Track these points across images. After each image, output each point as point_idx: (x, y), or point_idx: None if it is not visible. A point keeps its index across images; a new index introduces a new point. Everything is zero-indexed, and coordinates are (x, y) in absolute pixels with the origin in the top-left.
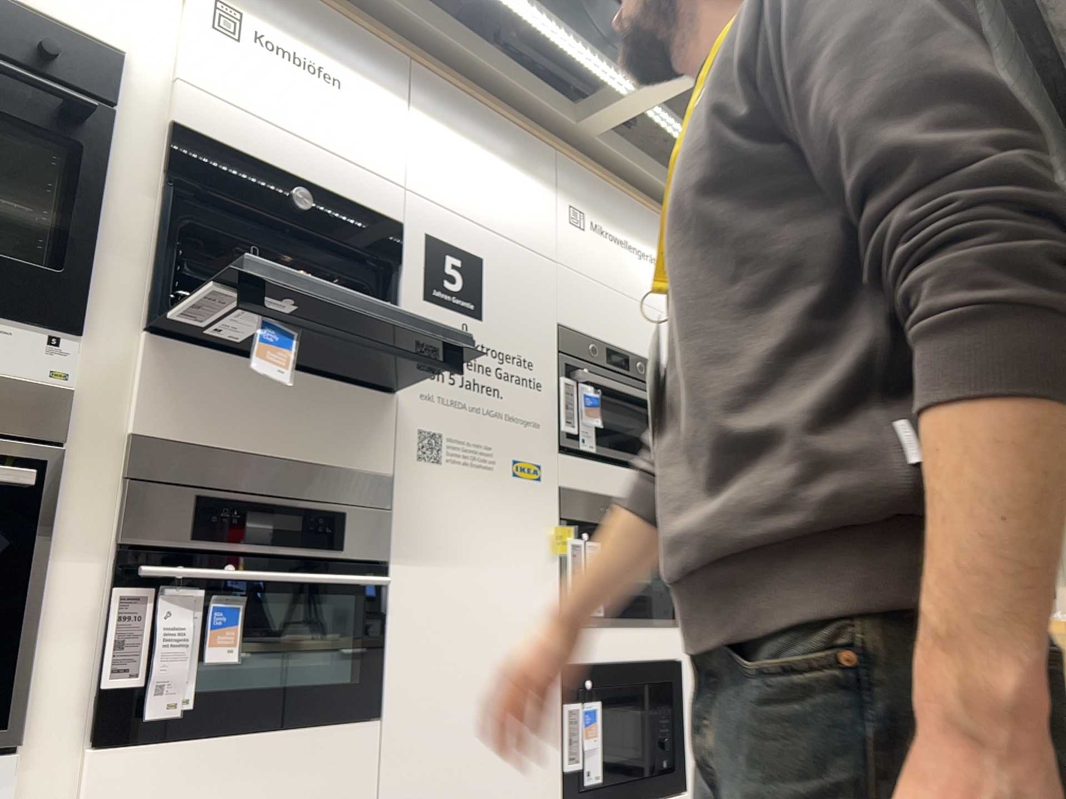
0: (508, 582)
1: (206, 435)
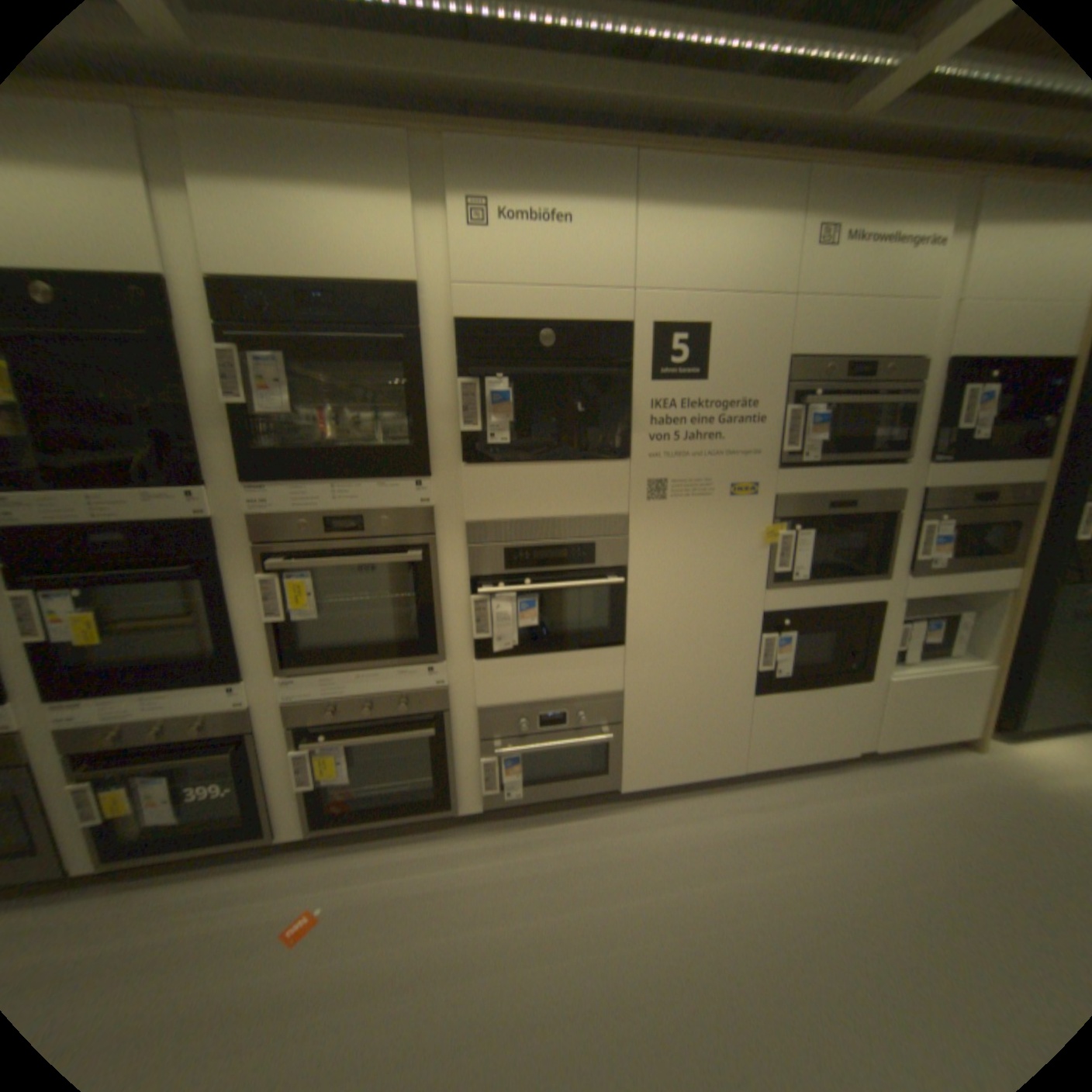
0: (720, 566)
1: (504, 515)
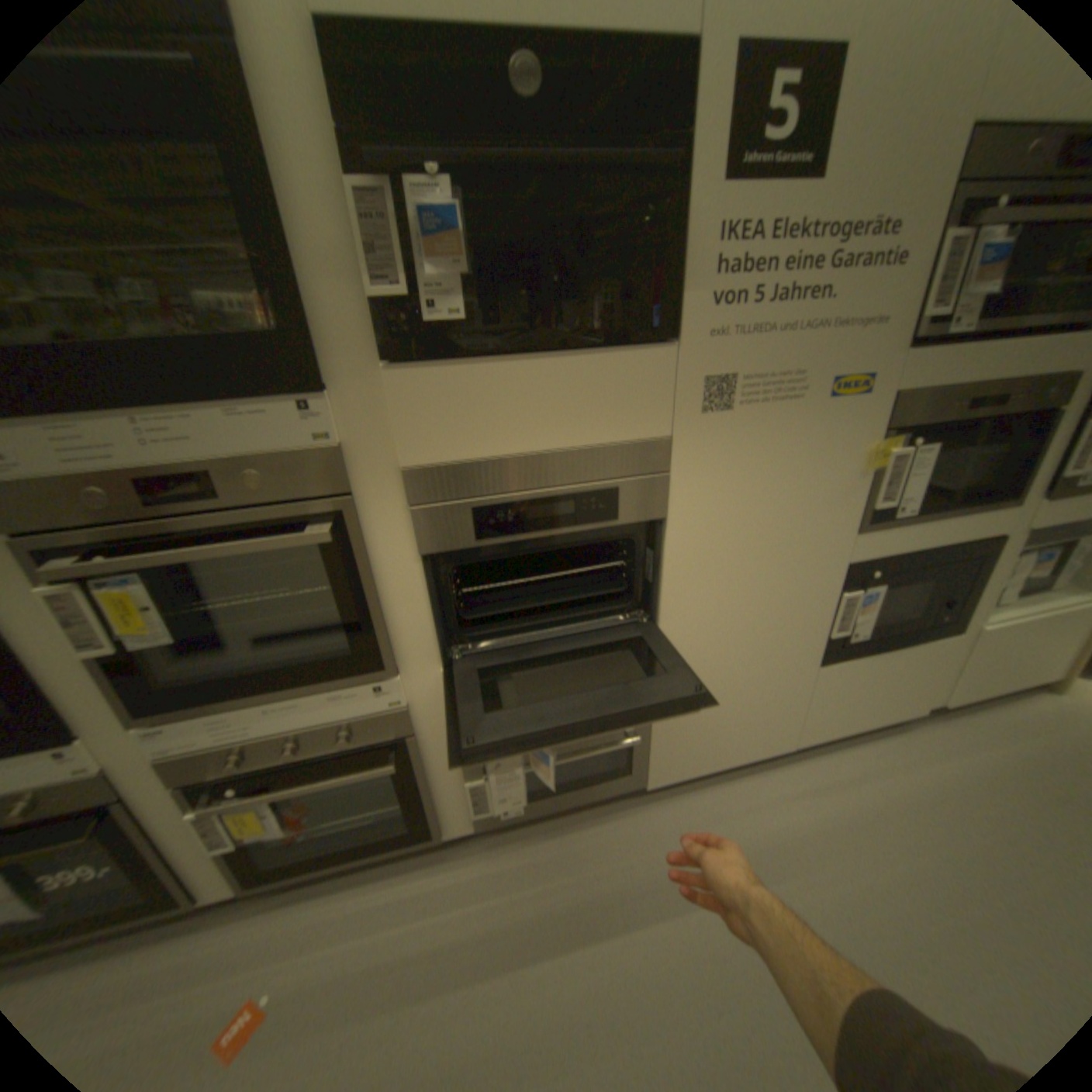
0: (801, 506)
1: (468, 451)
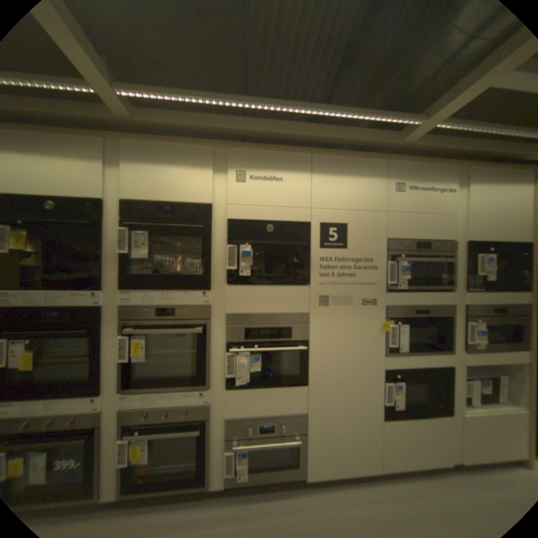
0: (359, 342)
1: (245, 310)
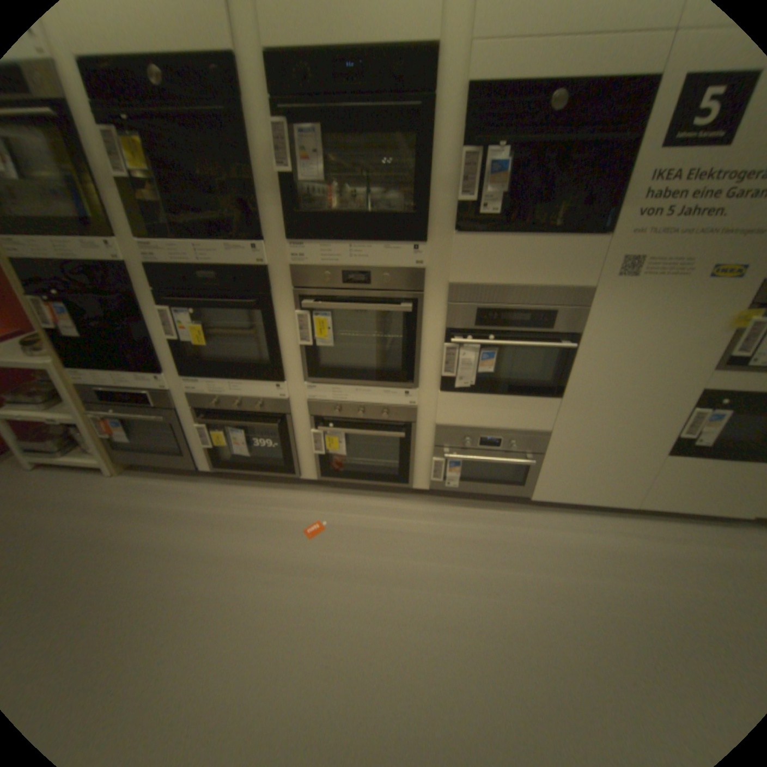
0: (675, 343)
1: (483, 279)
